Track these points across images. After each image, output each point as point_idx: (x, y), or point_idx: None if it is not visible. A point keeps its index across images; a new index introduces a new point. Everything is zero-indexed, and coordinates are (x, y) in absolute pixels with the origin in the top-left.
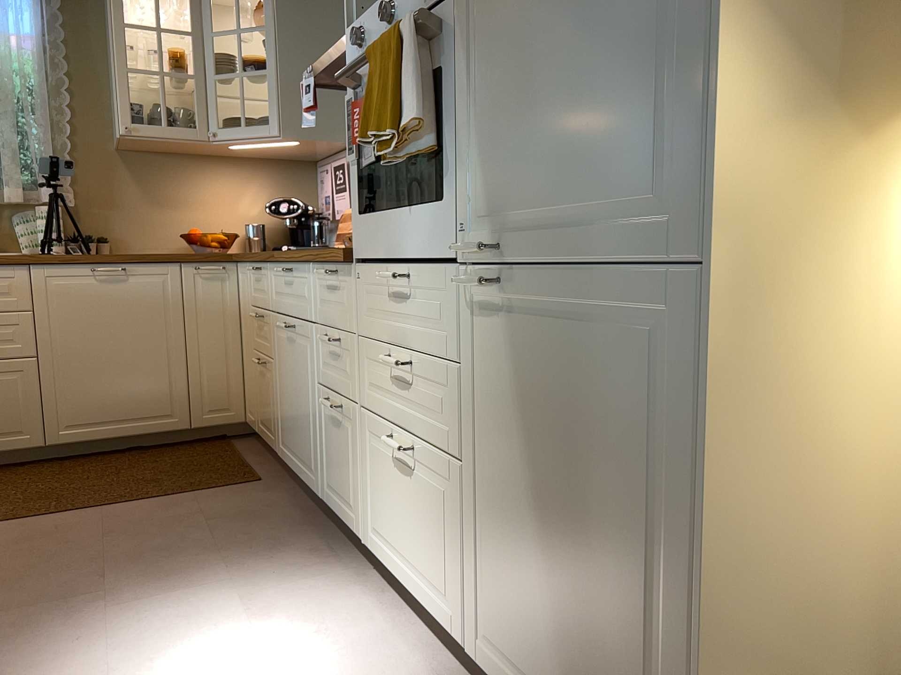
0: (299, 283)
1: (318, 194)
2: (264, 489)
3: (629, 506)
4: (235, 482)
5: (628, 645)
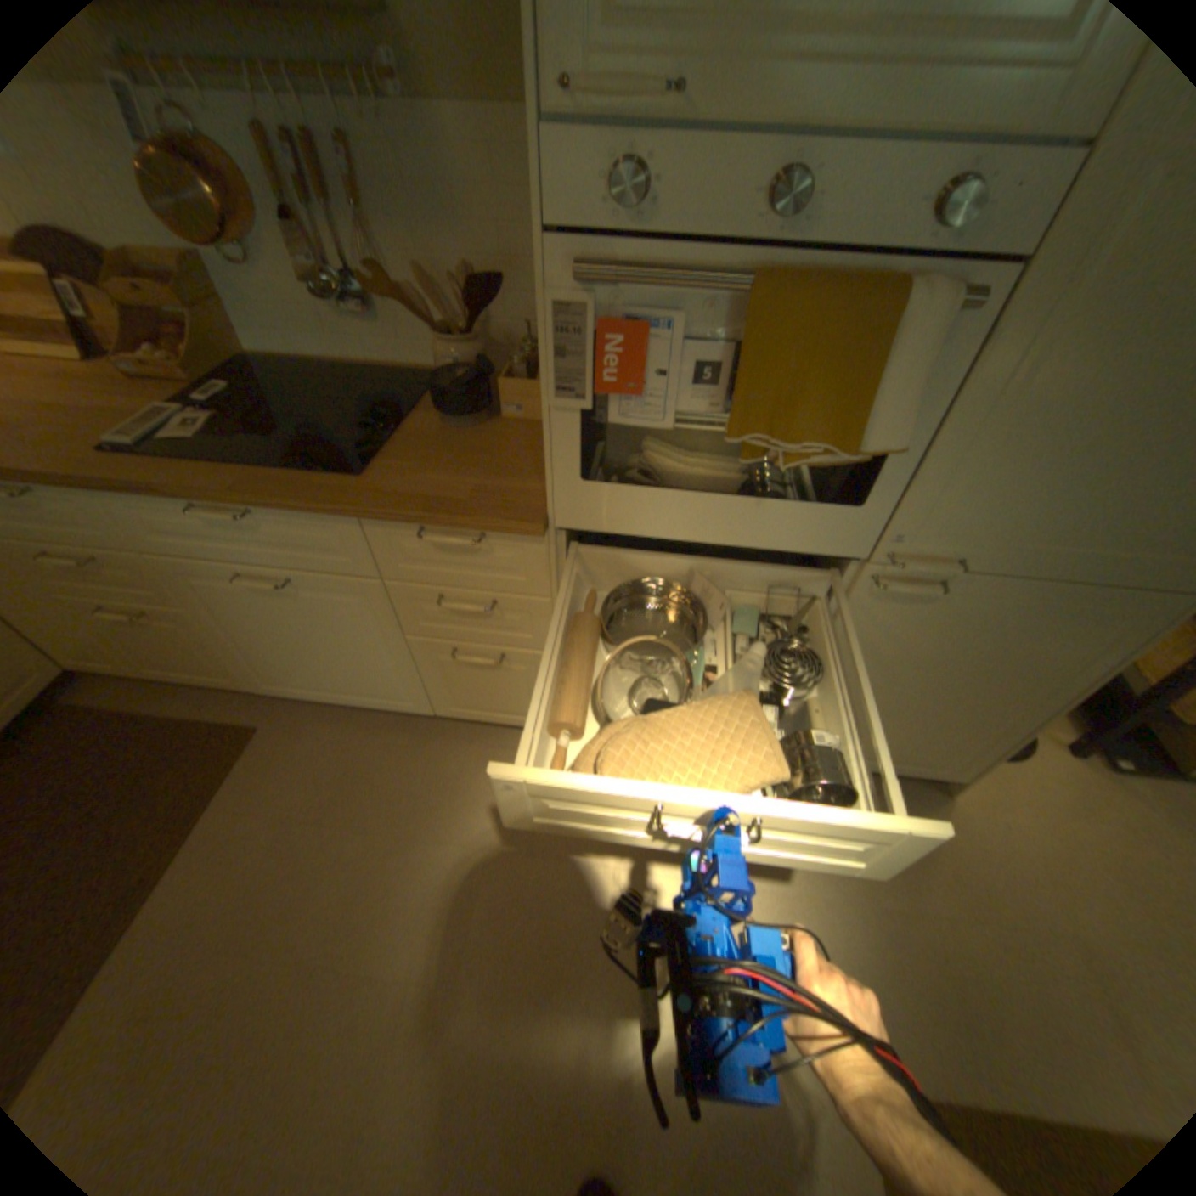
0: (295, 531)
1: None
2: (283, 736)
3: (1014, 686)
4: (227, 754)
5: (967, 730)
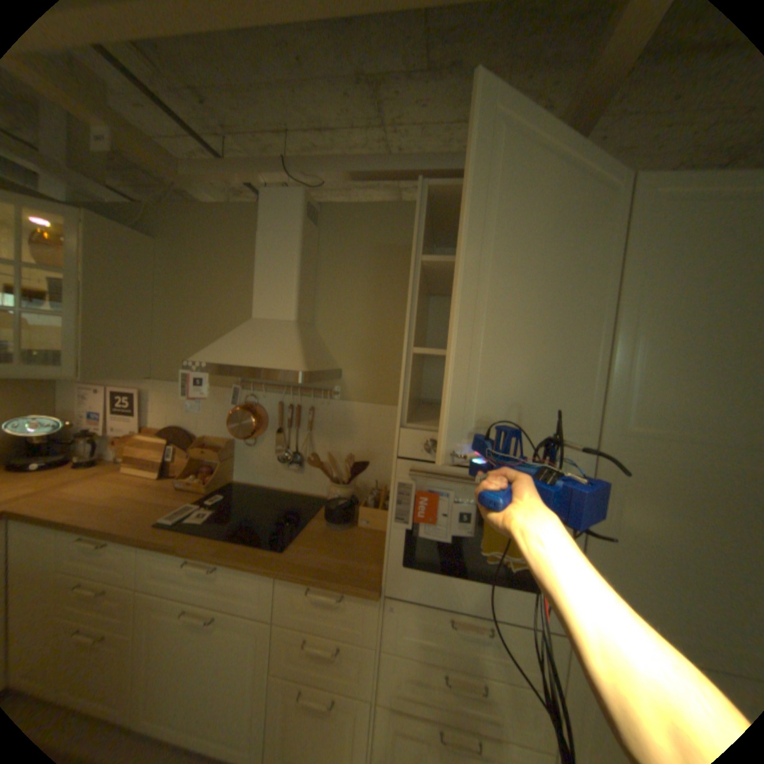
0: (235, 583)
1: (59, 401)
2: None
3: None
4: None
5: None
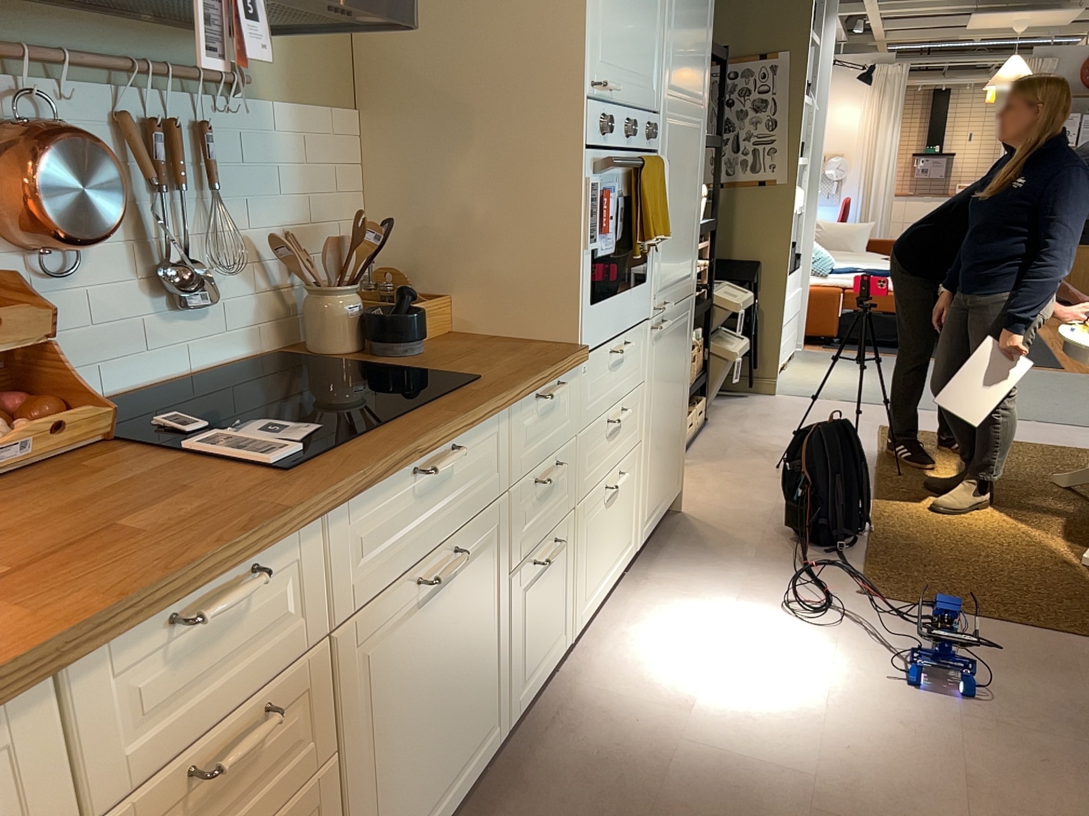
0: (473, 455)
1: None
2: None
3: (679, 384)
4: None
5: (676, 434)
